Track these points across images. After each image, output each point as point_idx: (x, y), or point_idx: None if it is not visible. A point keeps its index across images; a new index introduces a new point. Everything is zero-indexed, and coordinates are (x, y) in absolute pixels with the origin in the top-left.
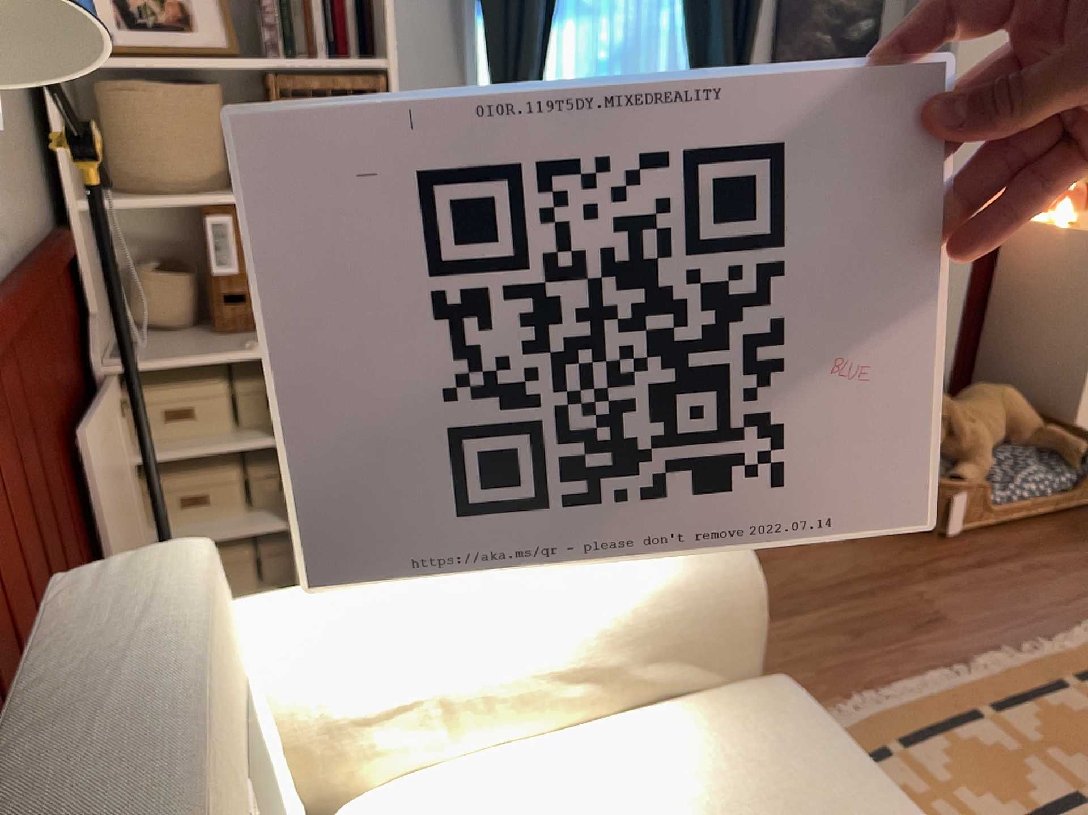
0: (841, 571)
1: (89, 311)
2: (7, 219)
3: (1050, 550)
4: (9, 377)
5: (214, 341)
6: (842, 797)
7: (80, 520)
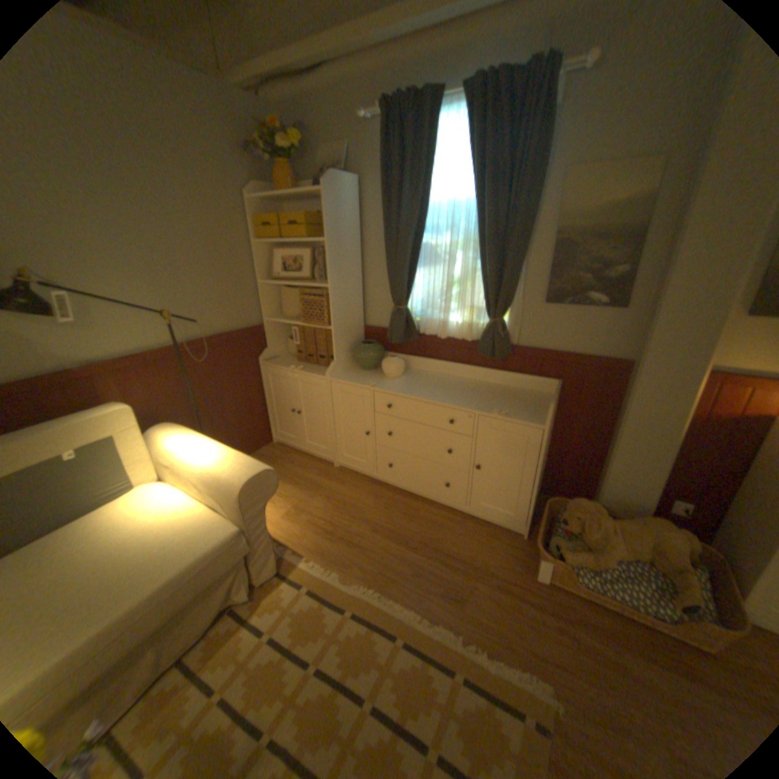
0: (462, 553)
1: (267, 346)
2: (218, 323)
3: (597, 637)
4: (191, 361)
5: (292, 362)
6: (174, 559)
7: (228, 398)
